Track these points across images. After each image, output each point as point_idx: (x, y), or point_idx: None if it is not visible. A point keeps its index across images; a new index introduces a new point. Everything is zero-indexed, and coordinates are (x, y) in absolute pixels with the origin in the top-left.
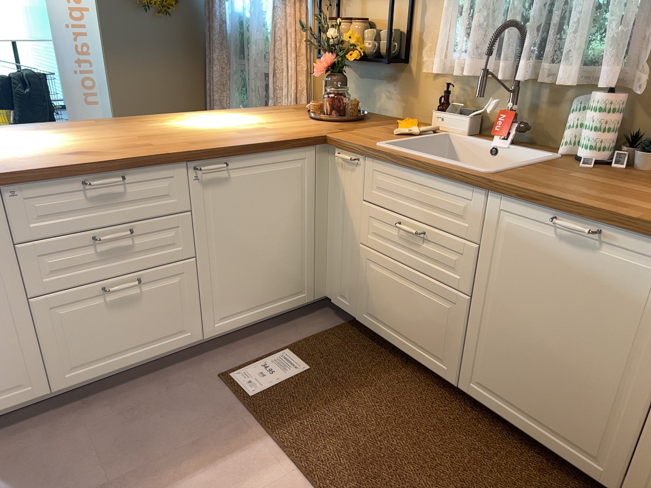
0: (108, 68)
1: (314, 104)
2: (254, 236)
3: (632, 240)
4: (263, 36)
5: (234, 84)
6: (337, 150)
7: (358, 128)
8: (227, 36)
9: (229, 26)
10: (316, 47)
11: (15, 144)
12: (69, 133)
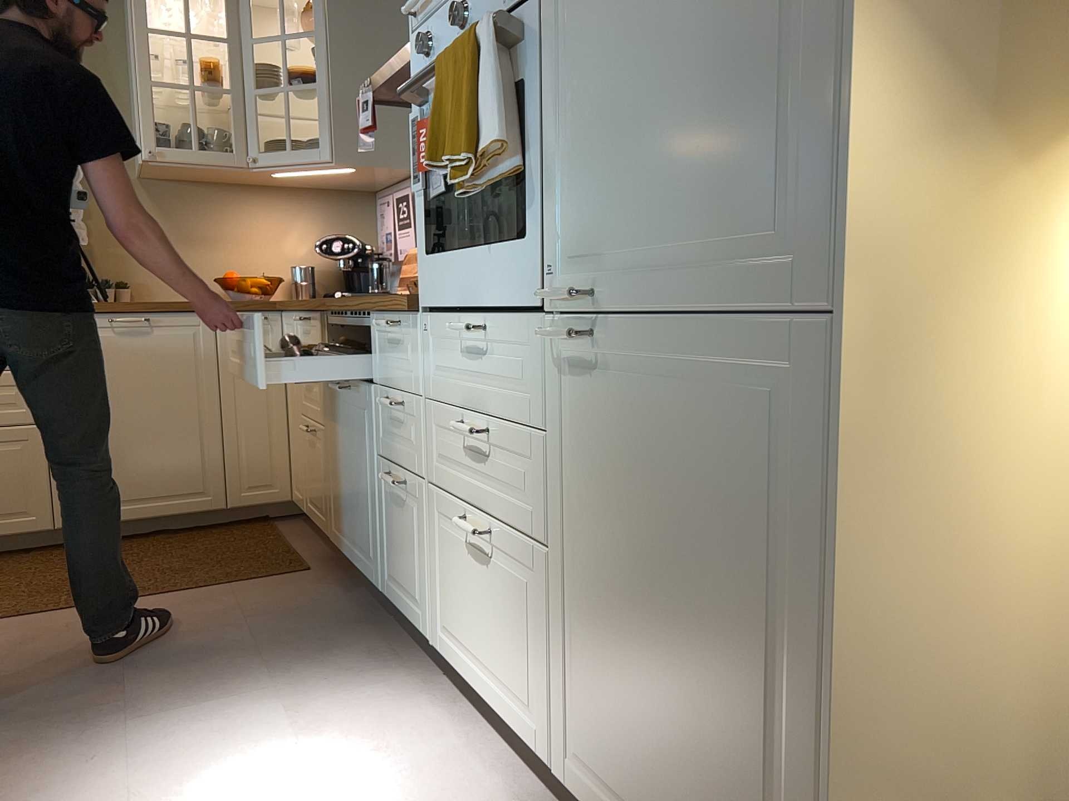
0: None
1: None
2: None
3: (171, 317)
4: None
5: None
6: None
7: None
8: None
9: None
10: None
11: None
12: None
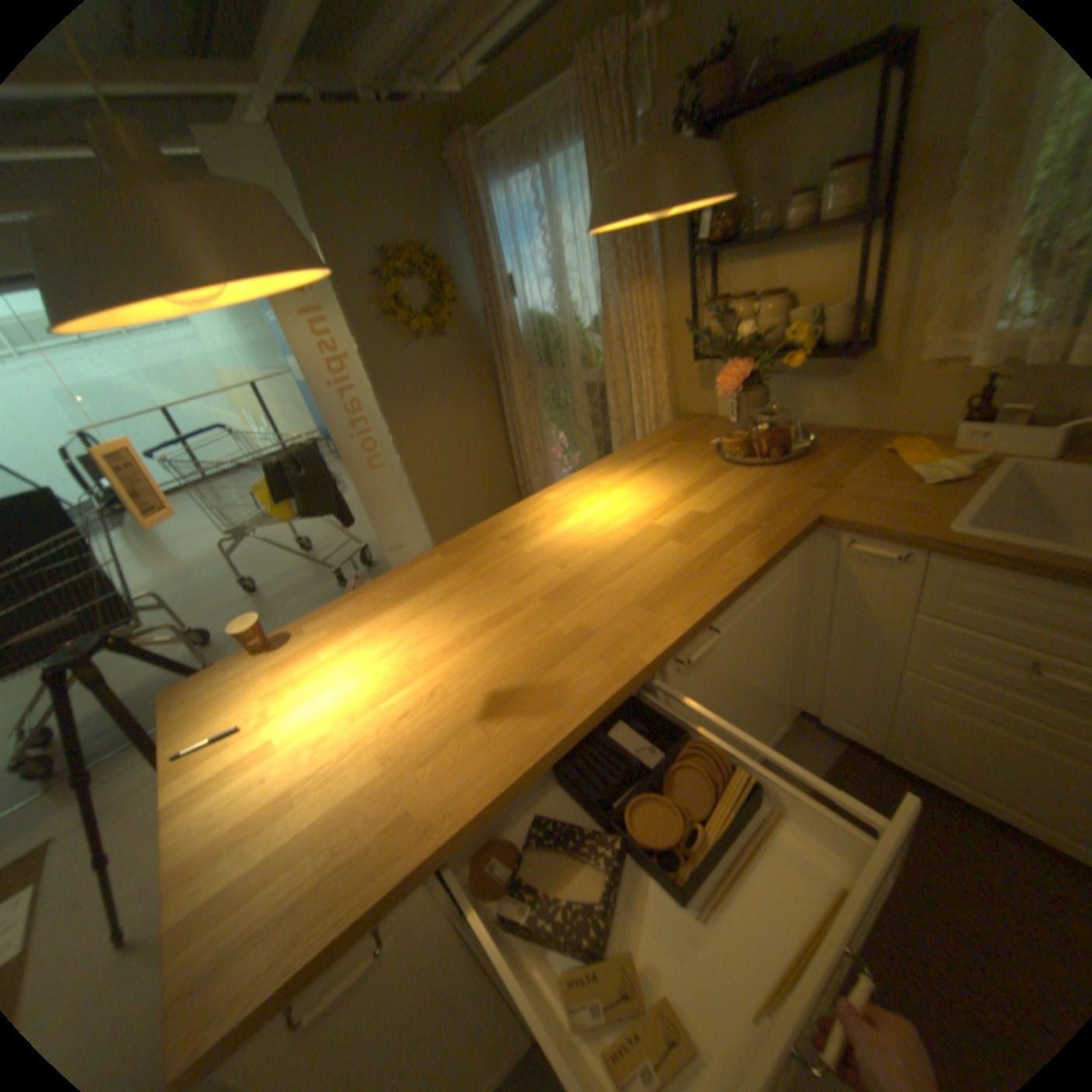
0: (387, 424)
1: (733, 440)
2: (740, 698)
3: None
4: (581, 336)
5: (541, 402)
6: (847, 536)
7: (841, 476)
8: (521, 343)
9: (520, 329)
10: (714, 352)
11: (372, 685)
12: (427, 609)
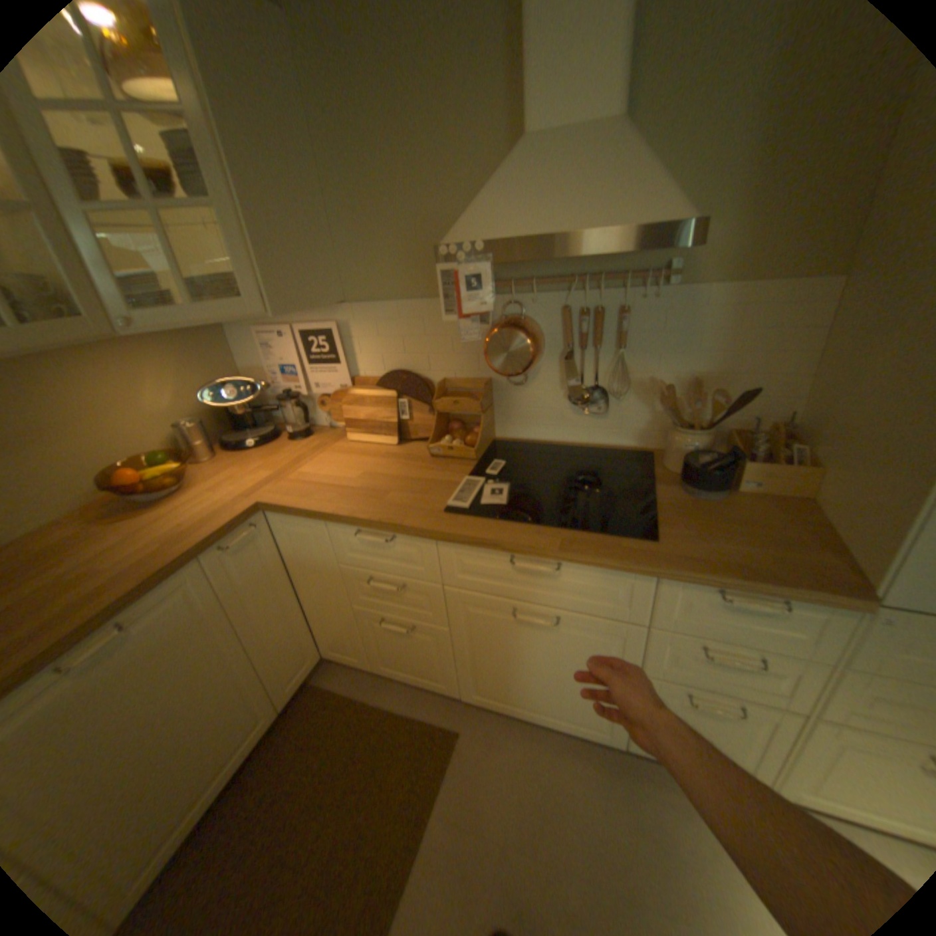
0: None
1: None
2: None
3: (149, 598)
4: None
5: None
6: None
7: None
8: None
9: None
10: None
11: None
12: None
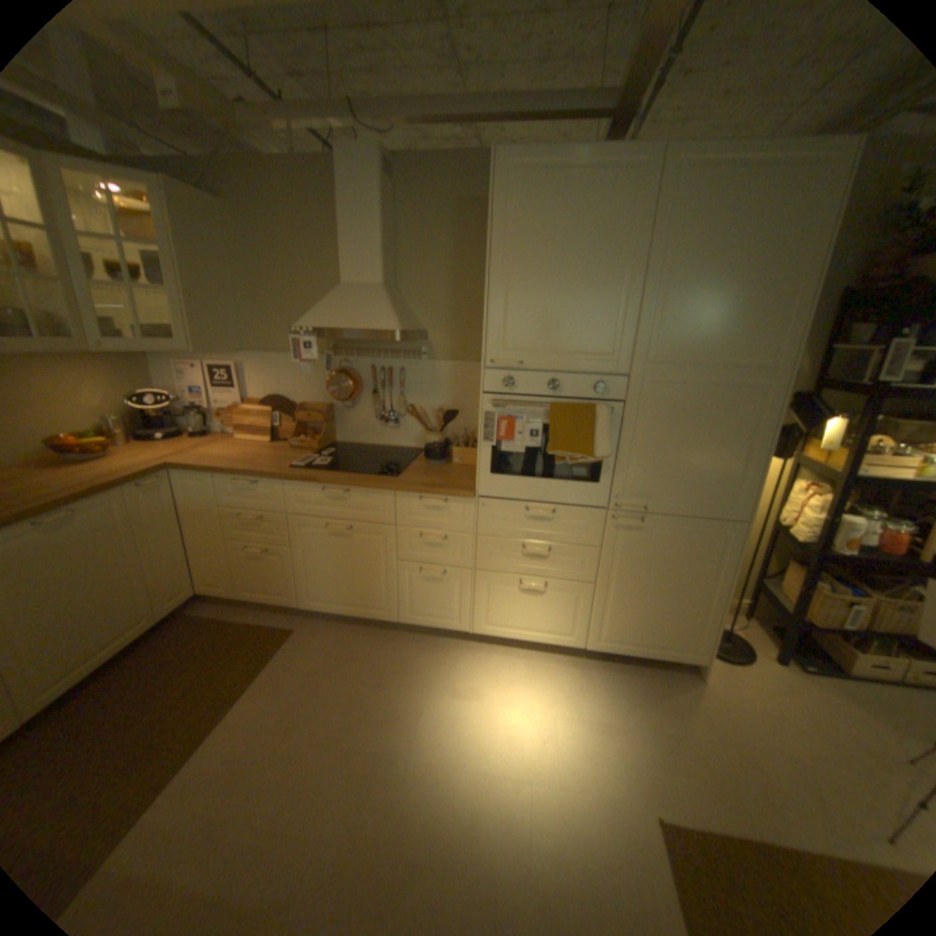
0: None
1: None
2: None
3: (89, 504)
4: None
5: None
6: None
7: None
8: None
9: None
10: None
11: None
12: None
